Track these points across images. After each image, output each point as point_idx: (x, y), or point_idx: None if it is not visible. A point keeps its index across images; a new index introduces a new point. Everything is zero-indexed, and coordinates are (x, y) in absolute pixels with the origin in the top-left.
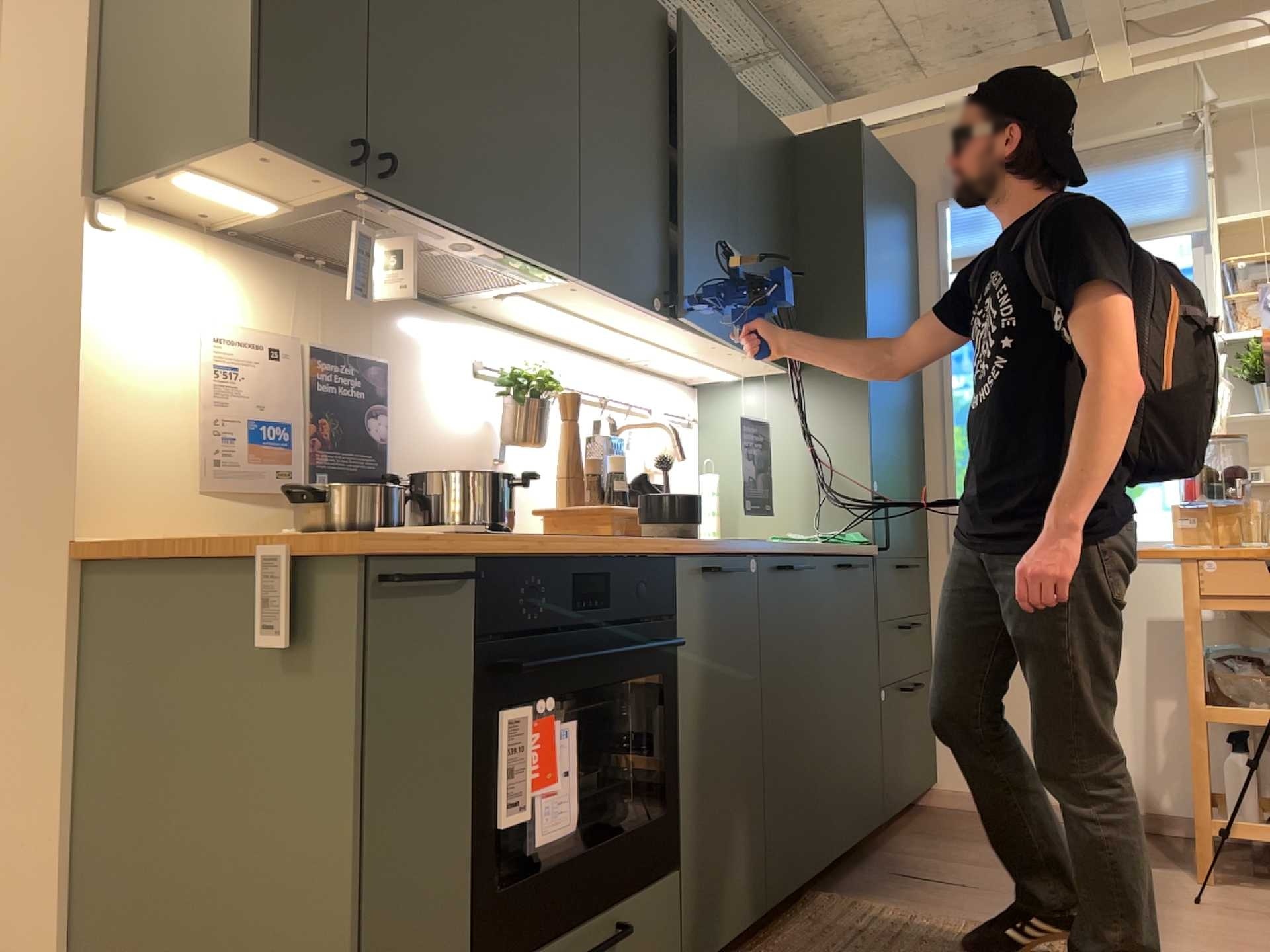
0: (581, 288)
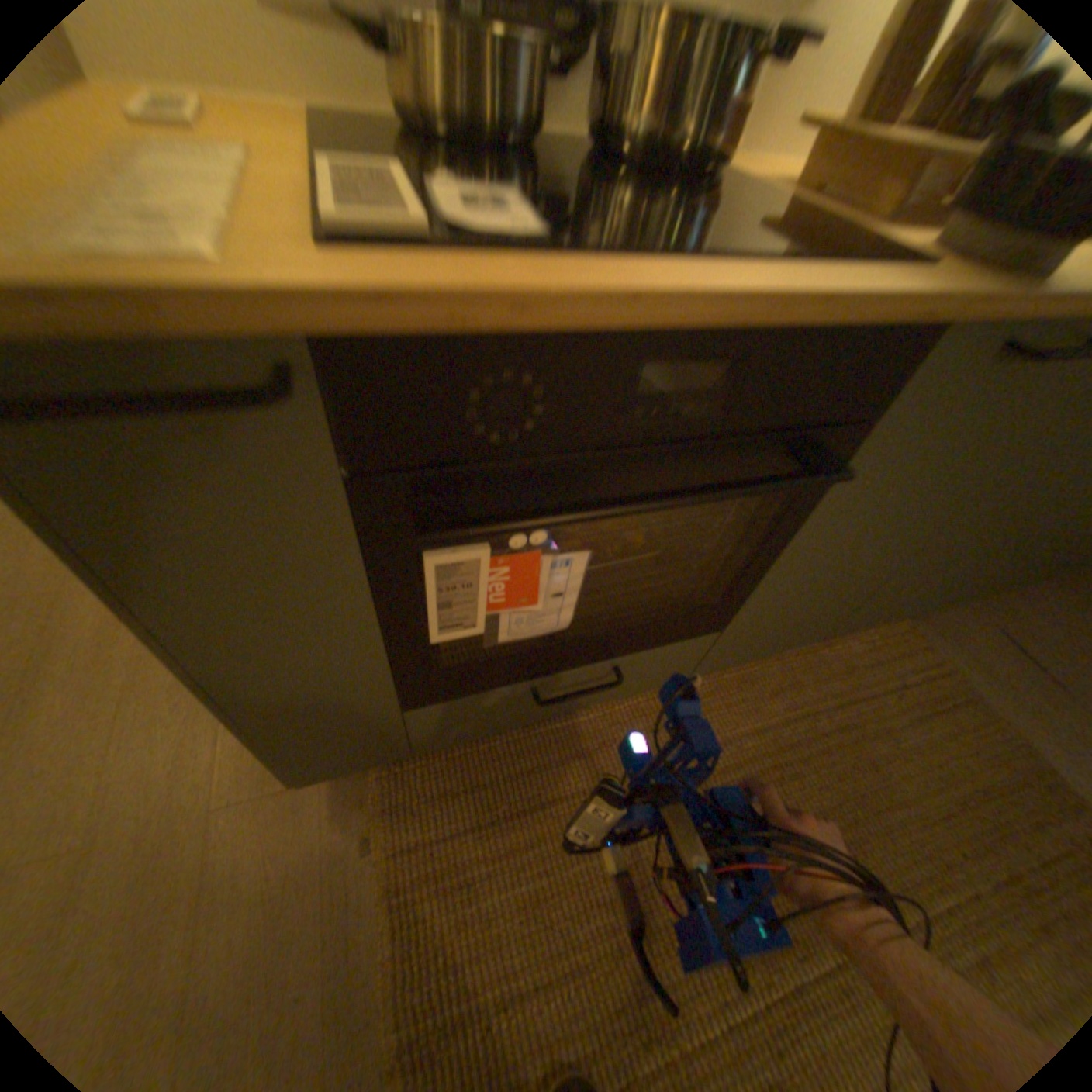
0: None
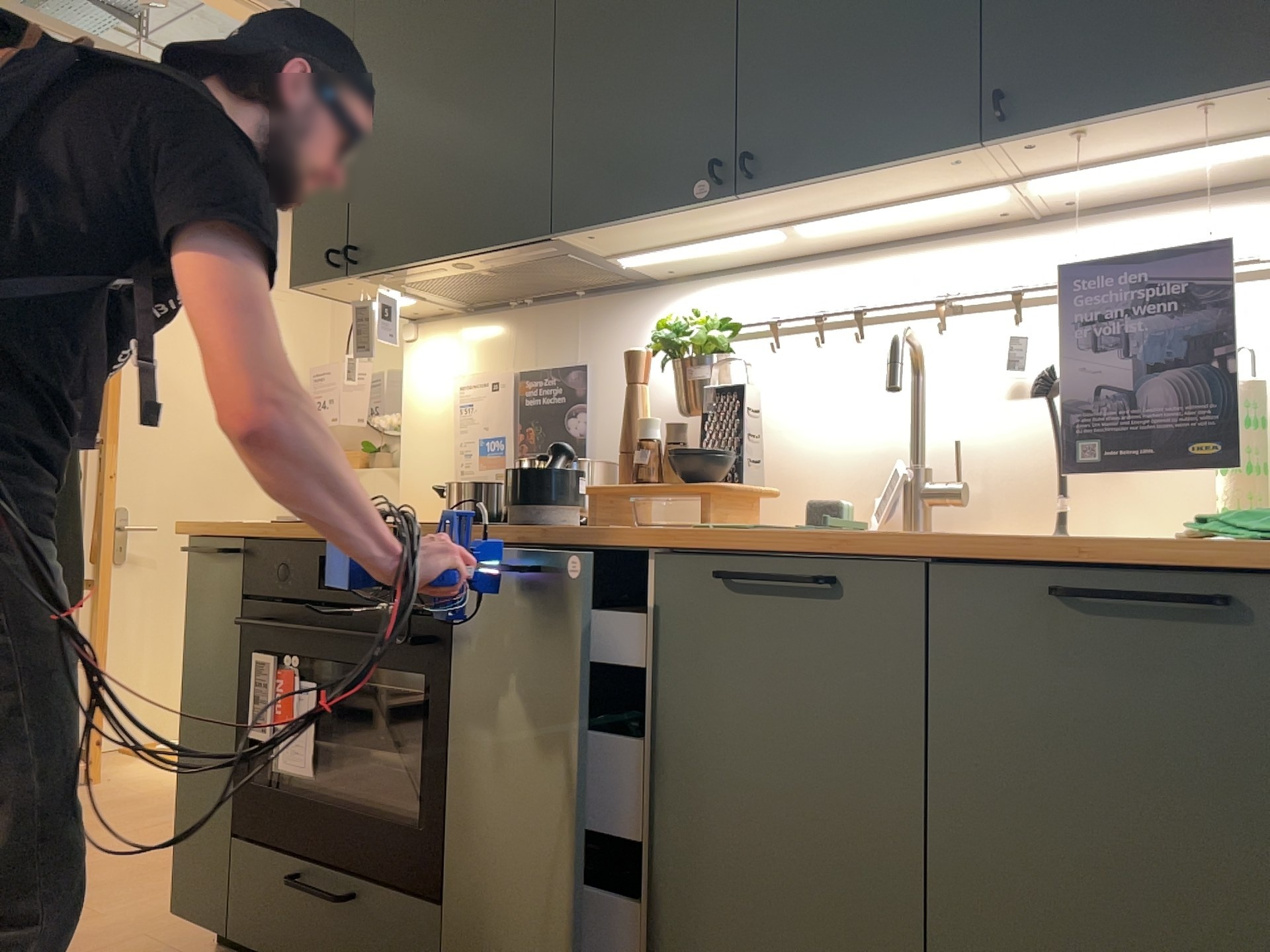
0: (595, 233)
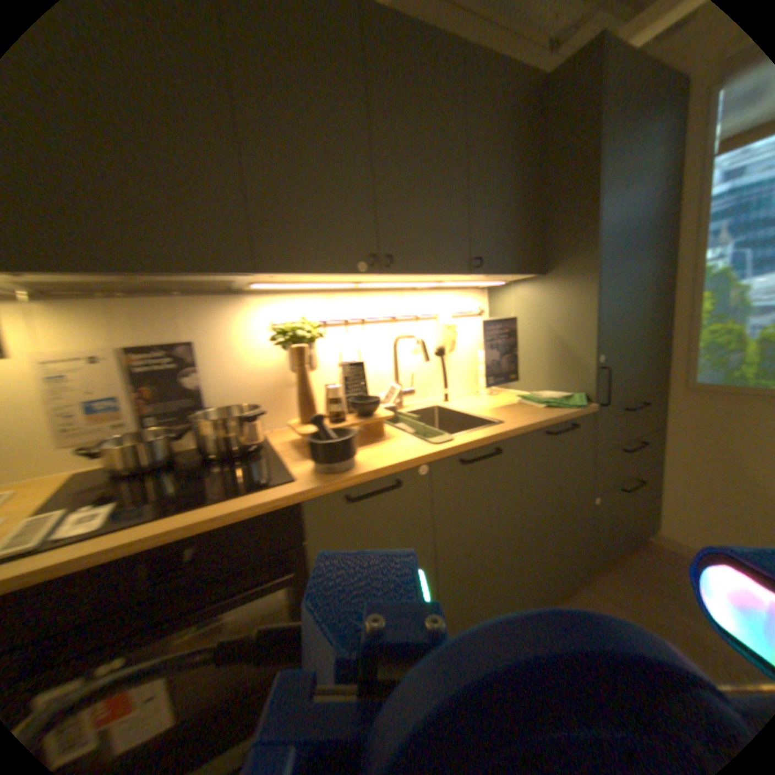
0: (277, 275)
